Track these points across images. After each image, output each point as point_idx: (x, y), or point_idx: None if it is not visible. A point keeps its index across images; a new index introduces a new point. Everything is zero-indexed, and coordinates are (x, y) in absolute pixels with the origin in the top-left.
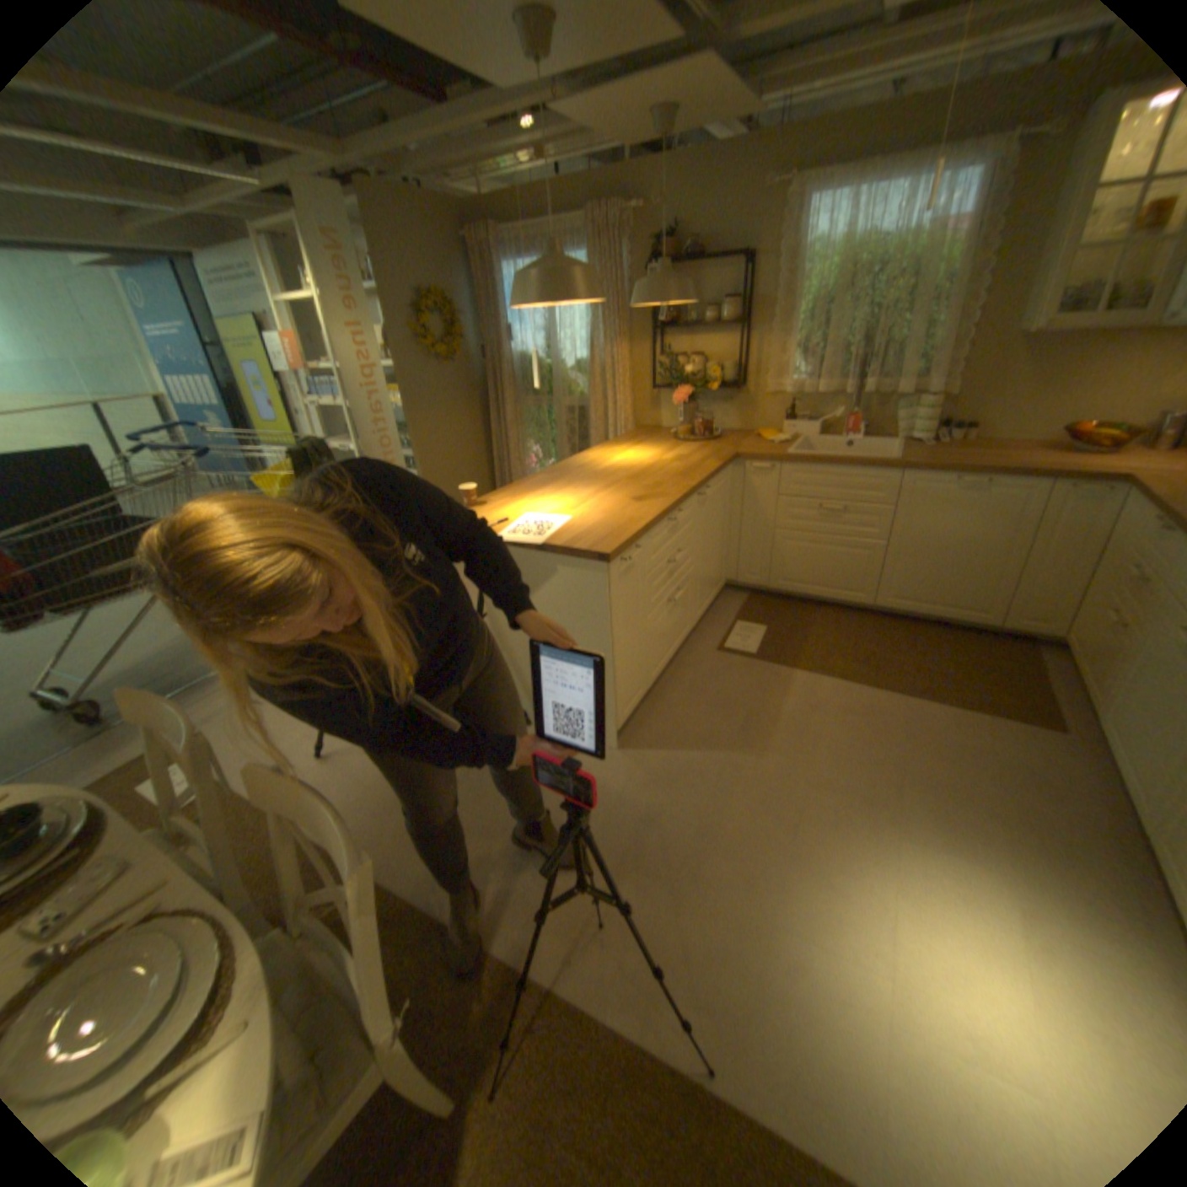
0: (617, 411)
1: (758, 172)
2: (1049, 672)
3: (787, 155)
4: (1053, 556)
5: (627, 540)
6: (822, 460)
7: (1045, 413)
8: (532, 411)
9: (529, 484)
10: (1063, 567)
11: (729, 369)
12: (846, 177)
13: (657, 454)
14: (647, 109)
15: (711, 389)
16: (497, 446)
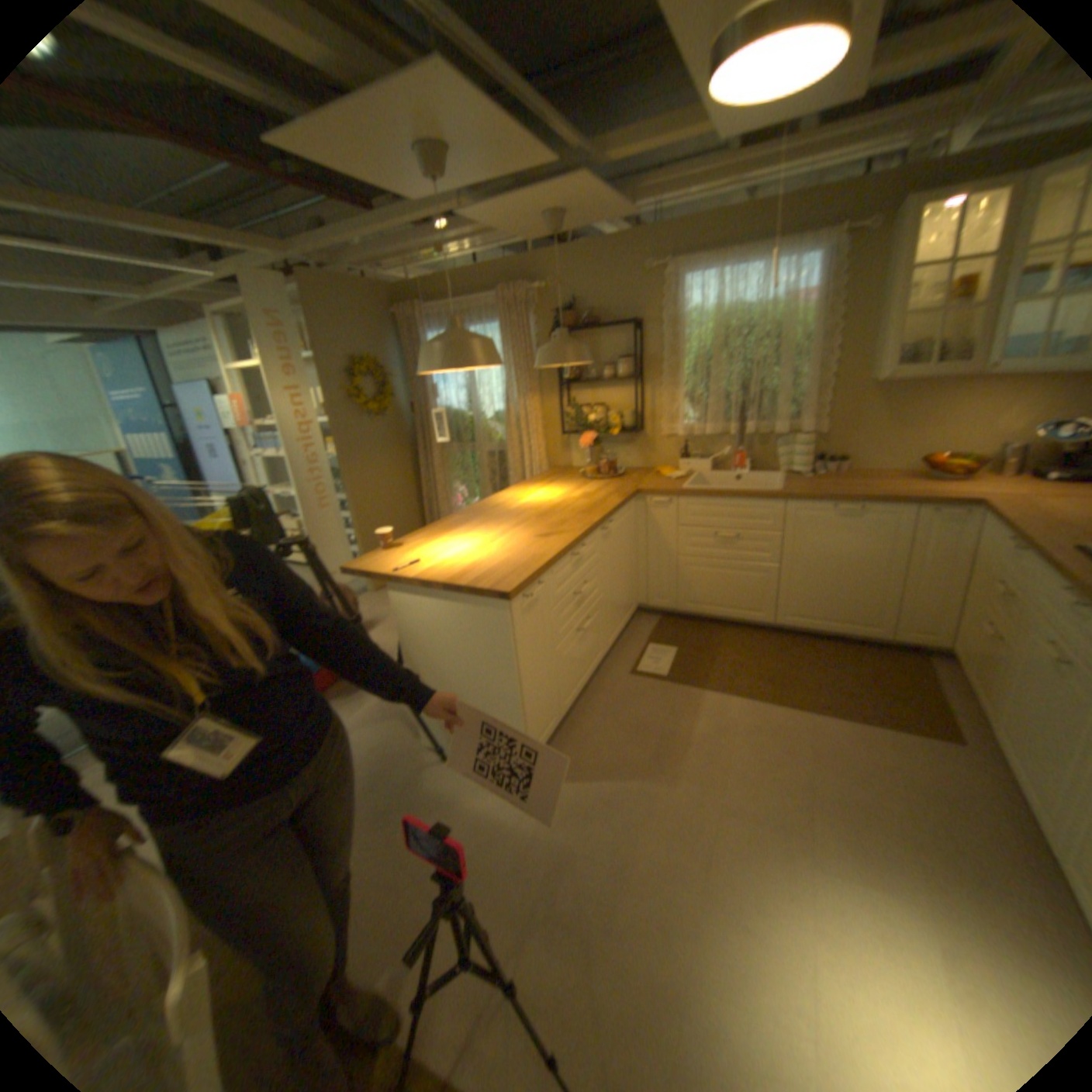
0: (533, 454)
1: (640, 258)
2: (943, 683)
3: (662, 245)
4: (930, 573)
5: (531, 576)
6: (715, 493)
7: (905, 446)
8: (459, 456)
9: (447, 524)
10: (941, 583)
11: (628, 416)
12: (713, 261)
13: (567, 492)
14: (541, 212)
15: (614, 433)
16: (427, 487)
